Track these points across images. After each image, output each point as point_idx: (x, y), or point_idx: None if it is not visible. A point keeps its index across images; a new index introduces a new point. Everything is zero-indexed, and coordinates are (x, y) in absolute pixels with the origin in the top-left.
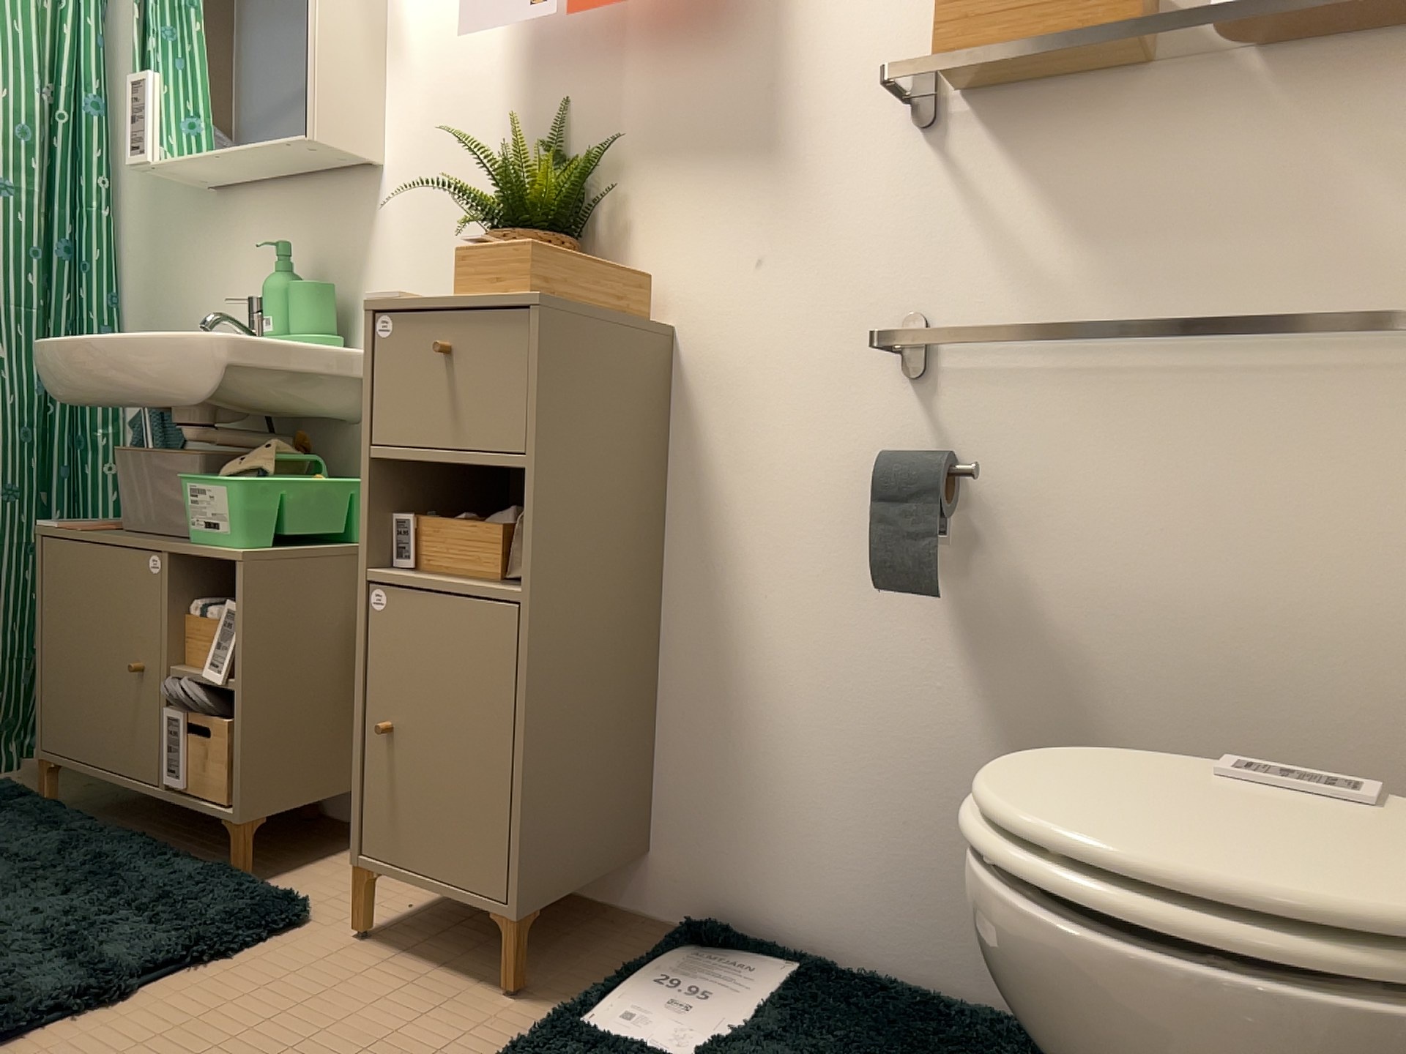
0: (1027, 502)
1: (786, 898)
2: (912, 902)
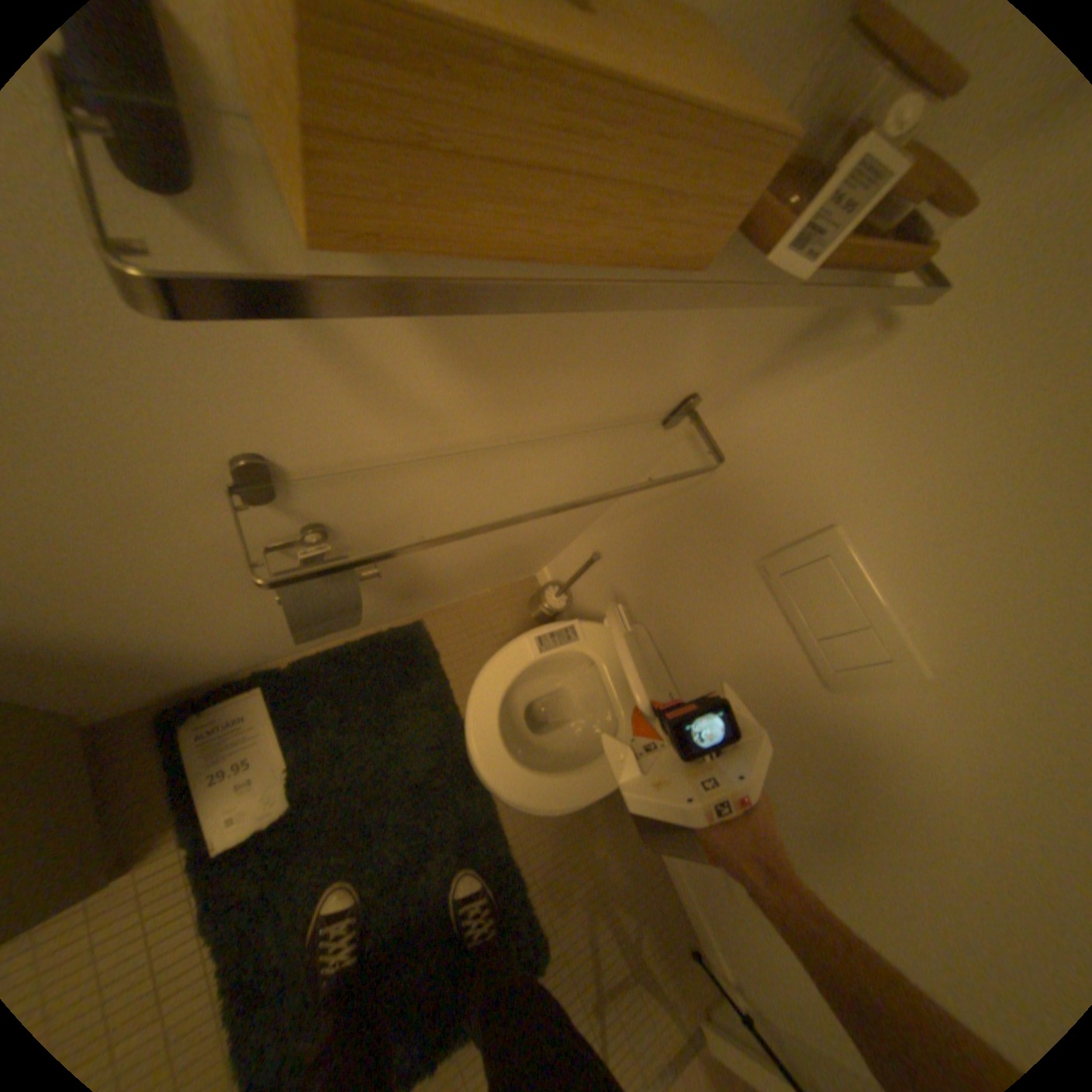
0: (389, 521)
1: (223, 669)
2: None
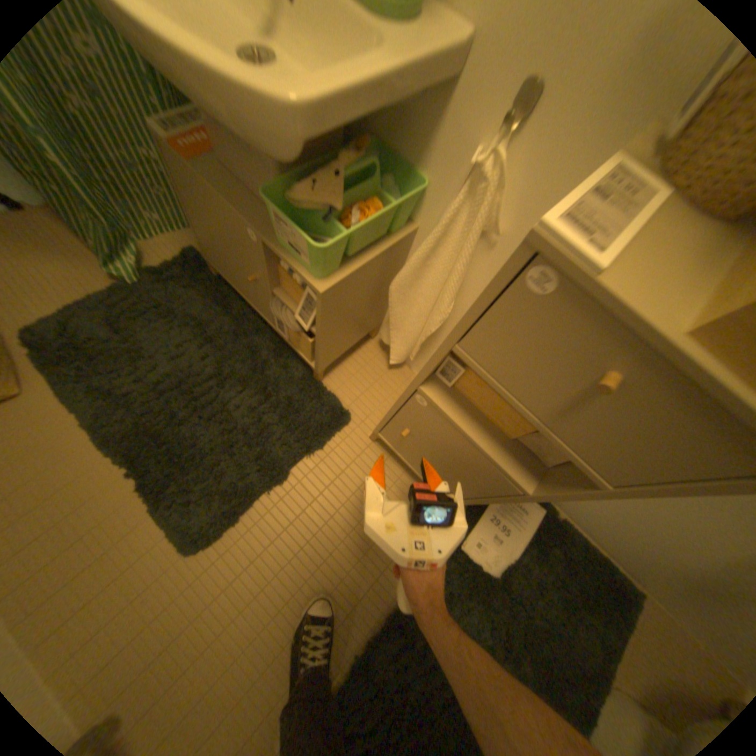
0: None
1: None
2: (613, 531)
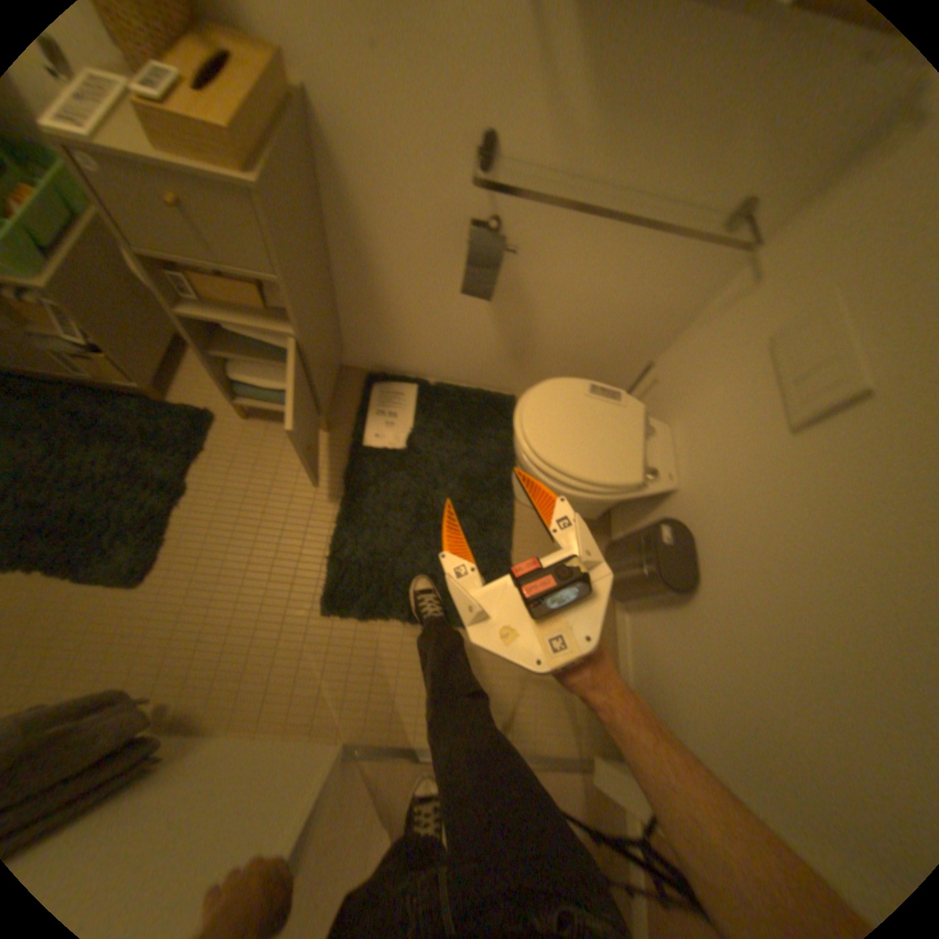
0: (531, 247)
1: (409, 363)
2: (457, 365)
